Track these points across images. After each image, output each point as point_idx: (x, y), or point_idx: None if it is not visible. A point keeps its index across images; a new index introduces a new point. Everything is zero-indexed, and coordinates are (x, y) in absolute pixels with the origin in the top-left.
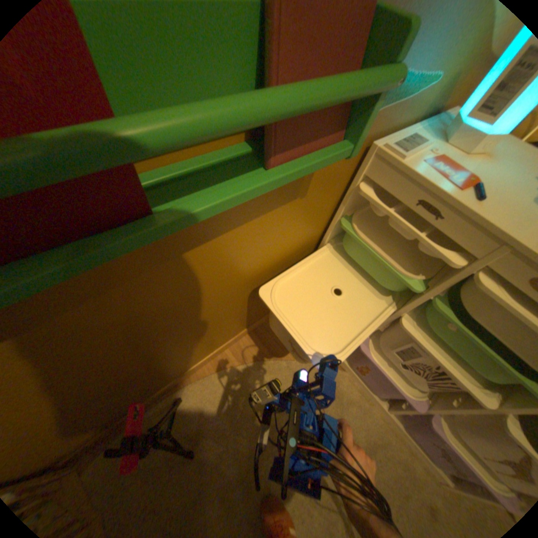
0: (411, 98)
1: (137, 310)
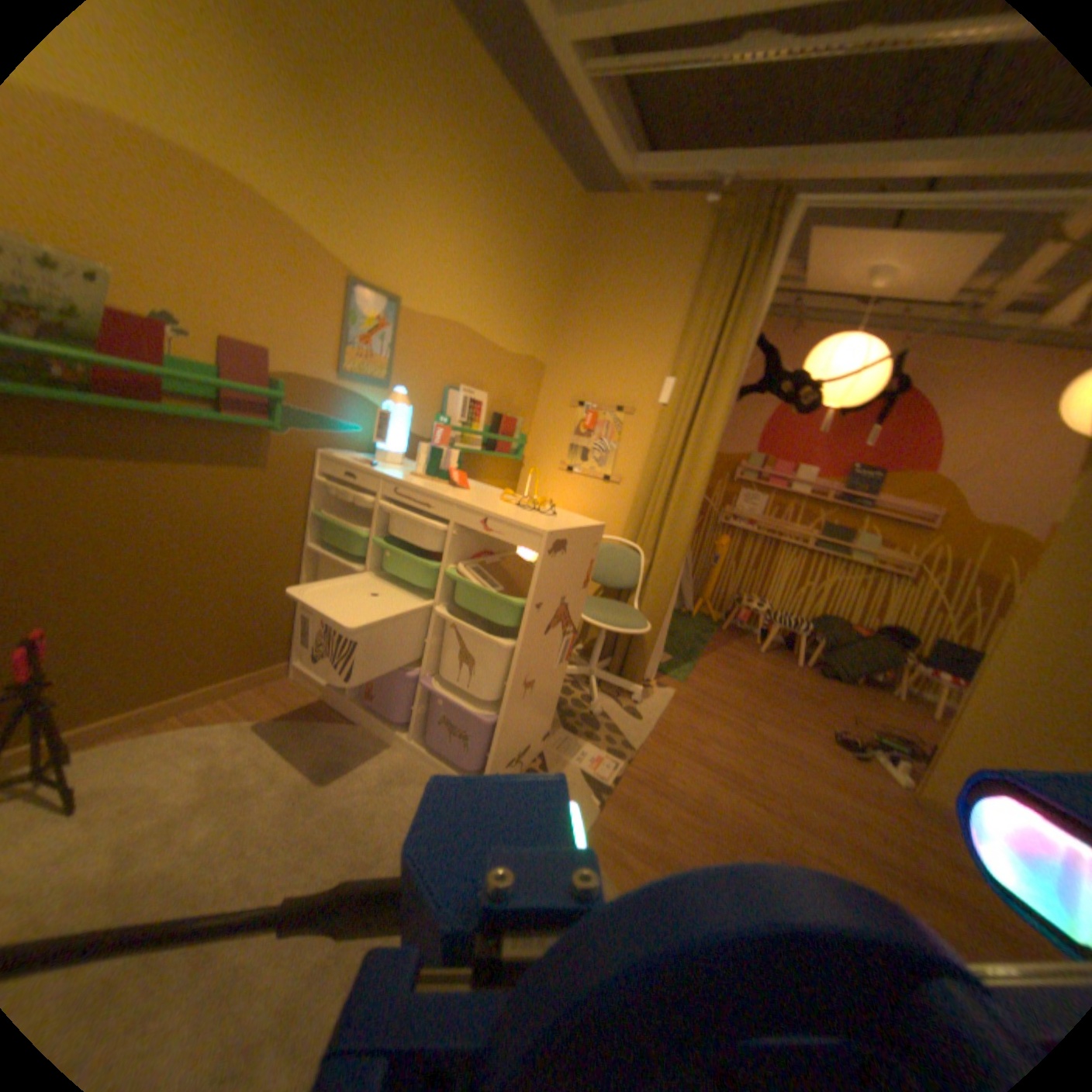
0: (336, 435)
1: (110, 500)
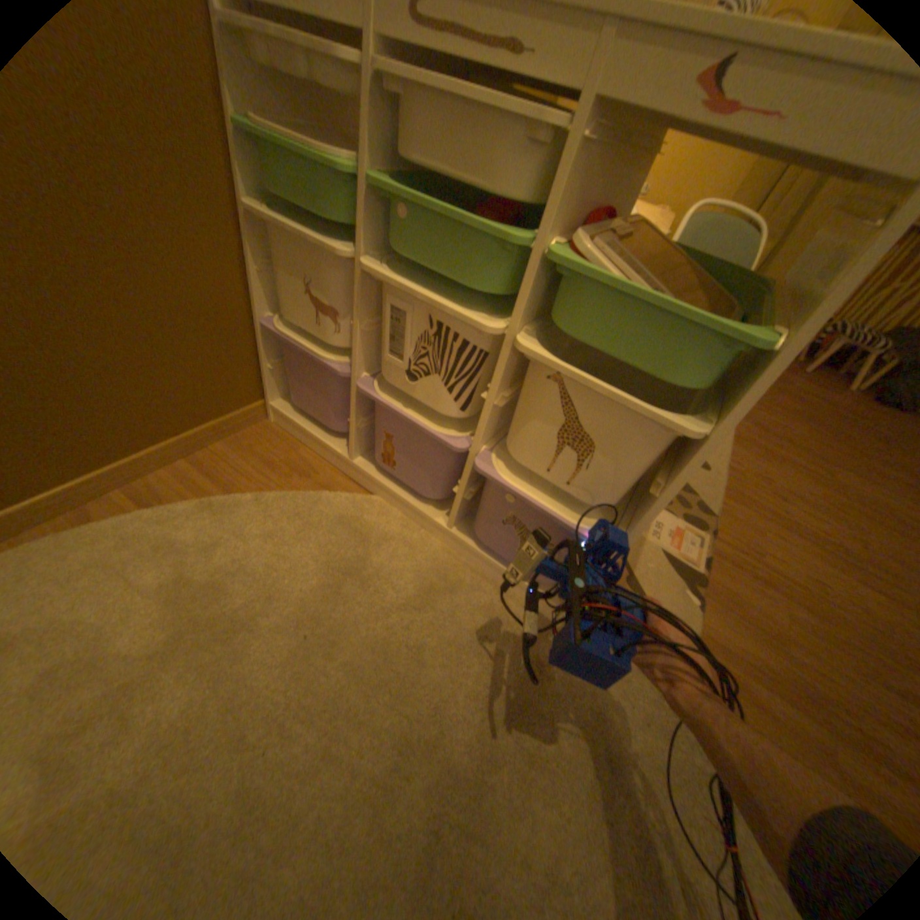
0: None
1: None
